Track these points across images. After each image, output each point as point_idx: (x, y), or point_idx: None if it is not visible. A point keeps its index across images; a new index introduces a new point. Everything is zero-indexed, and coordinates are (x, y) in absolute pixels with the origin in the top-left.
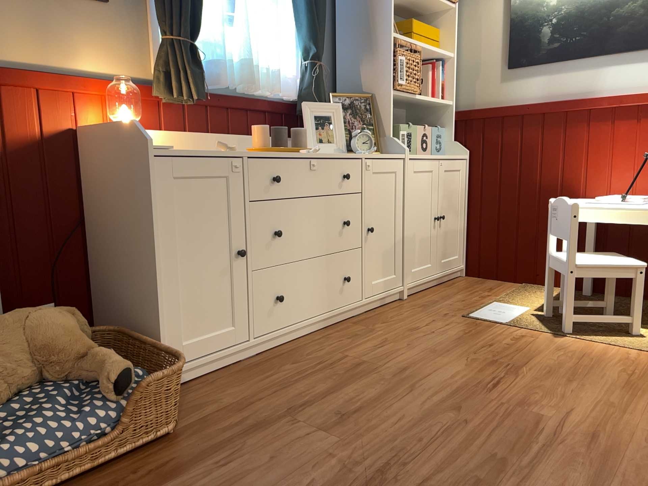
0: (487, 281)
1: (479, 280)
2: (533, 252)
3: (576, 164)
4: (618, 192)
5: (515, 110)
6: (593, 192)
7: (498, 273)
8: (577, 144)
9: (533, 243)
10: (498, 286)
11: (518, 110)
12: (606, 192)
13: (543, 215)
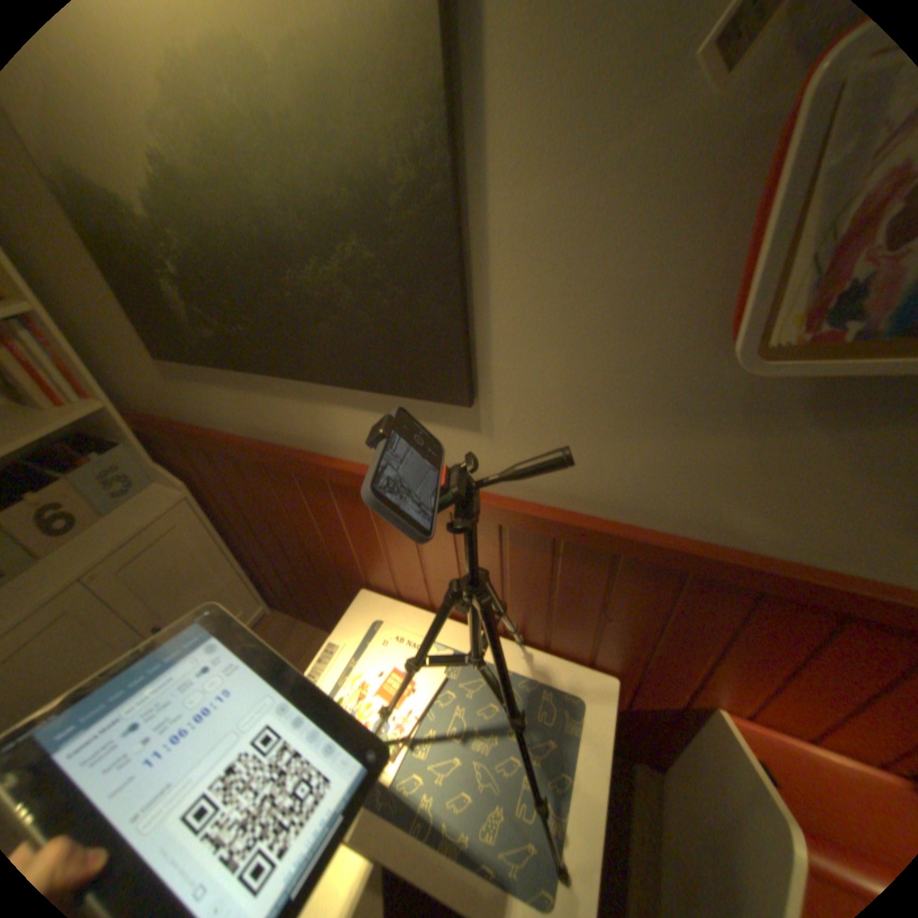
0: (295, 632)
1: (286, 629)
2: (337, 618)
3: (345, 547)
4: (414, 598)
5: (212, 446)
6: (381, 586)
7: (308, 621)
8: (336, 523)
9: (333, 610)
10: (299, 663)
11: (217, 447)
12: (399, 593)
13: (329, 588)
